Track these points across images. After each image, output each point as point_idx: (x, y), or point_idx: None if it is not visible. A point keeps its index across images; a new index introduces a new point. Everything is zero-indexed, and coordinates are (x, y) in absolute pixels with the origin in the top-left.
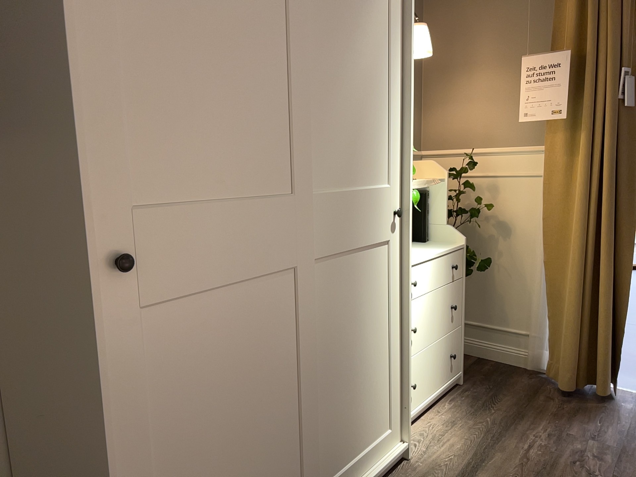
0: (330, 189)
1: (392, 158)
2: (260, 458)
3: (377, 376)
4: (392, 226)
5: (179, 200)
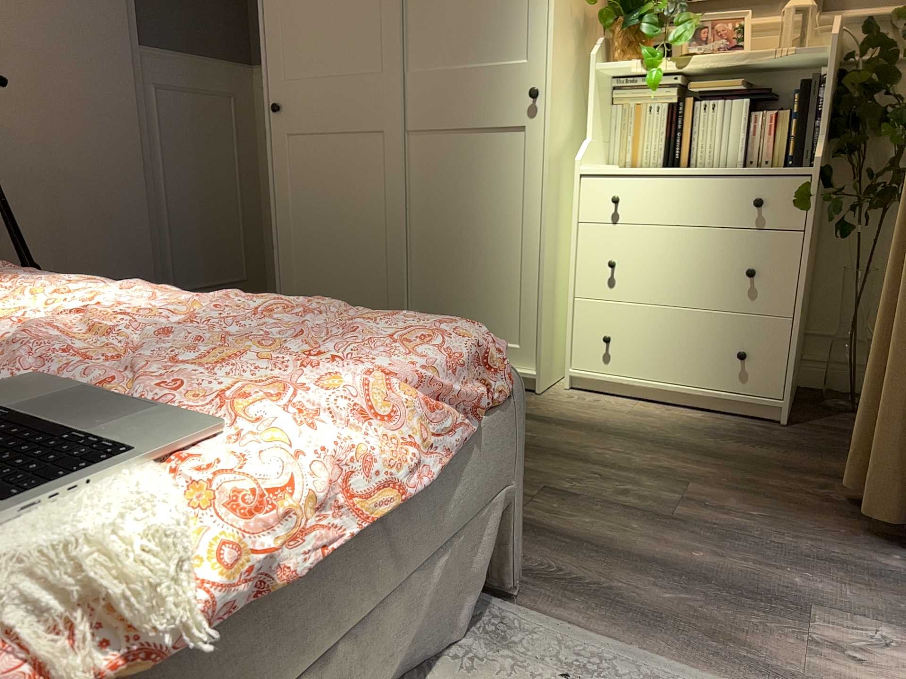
0: (433, 67)
1: (533, 24)
2: (351, 266)
3: (502, 279)
4: (530, 109)
5: (300, 76)
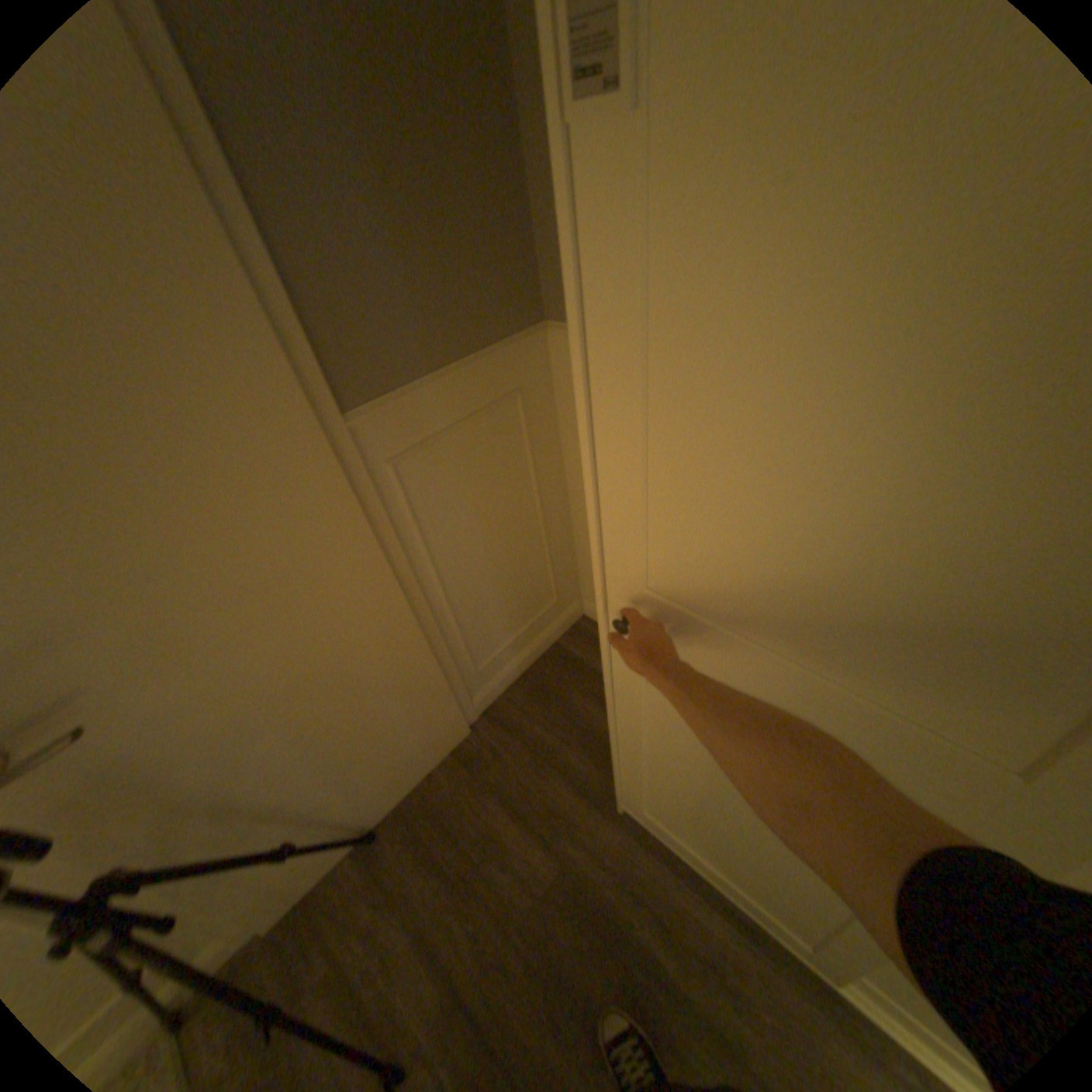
0: None
1: None
2: (754, 863)
3: None
4: None
5: (690, 606)
